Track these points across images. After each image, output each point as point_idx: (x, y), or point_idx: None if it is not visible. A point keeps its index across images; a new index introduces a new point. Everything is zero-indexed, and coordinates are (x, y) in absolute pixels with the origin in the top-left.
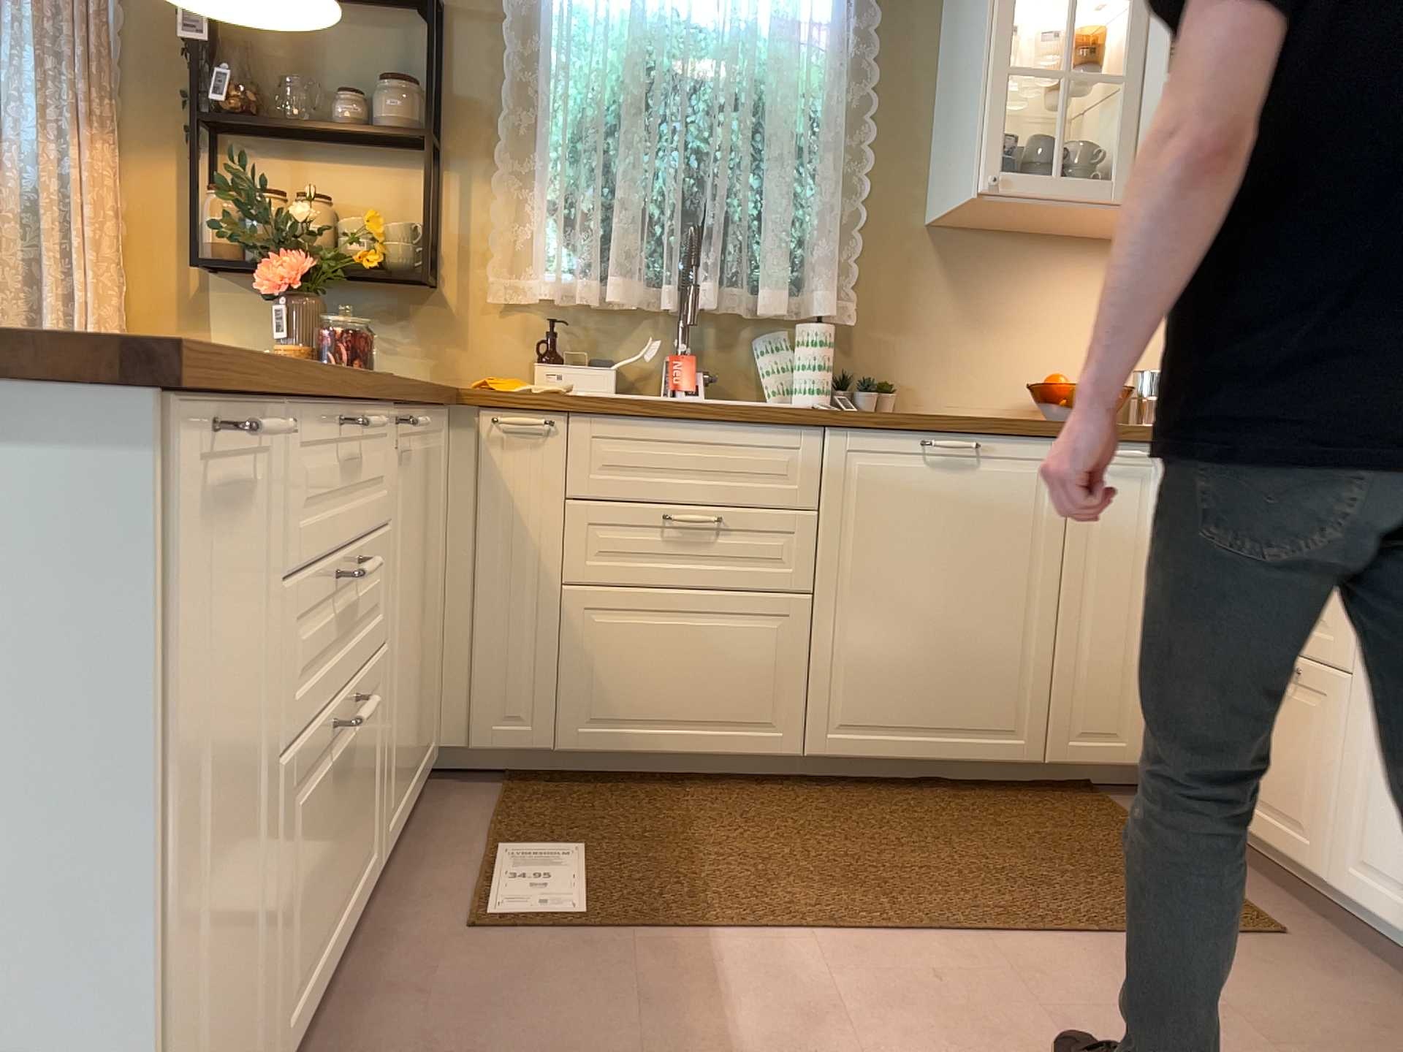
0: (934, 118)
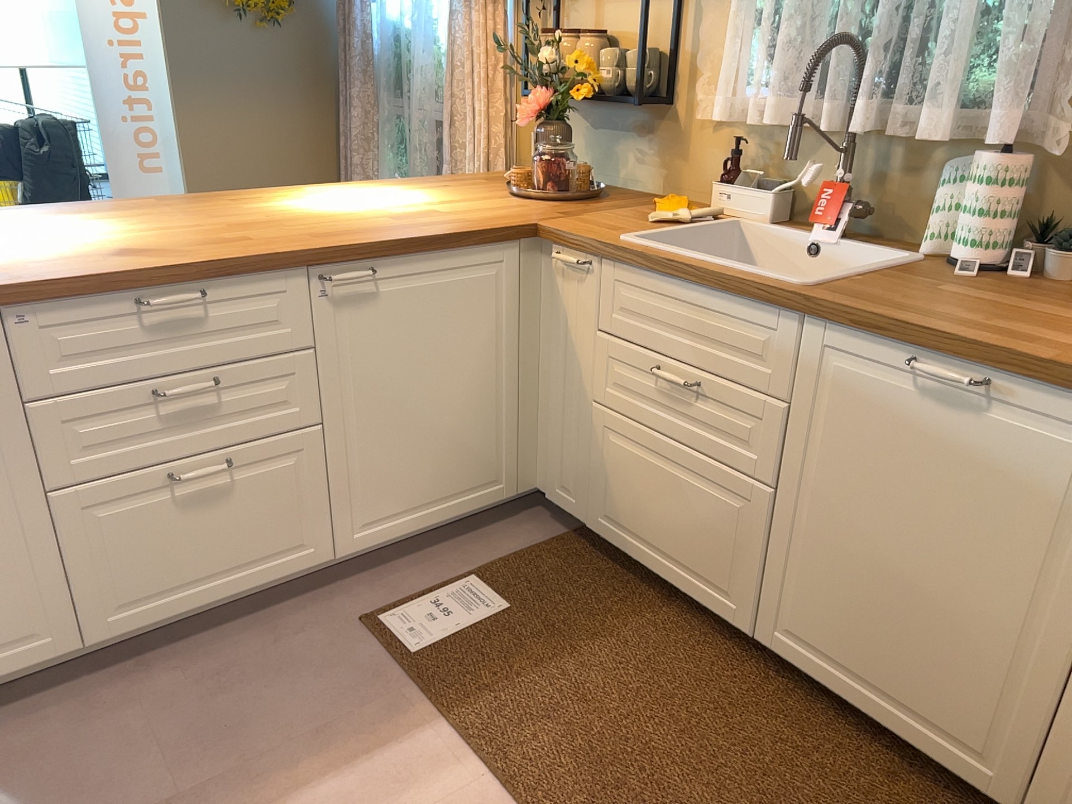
0: None
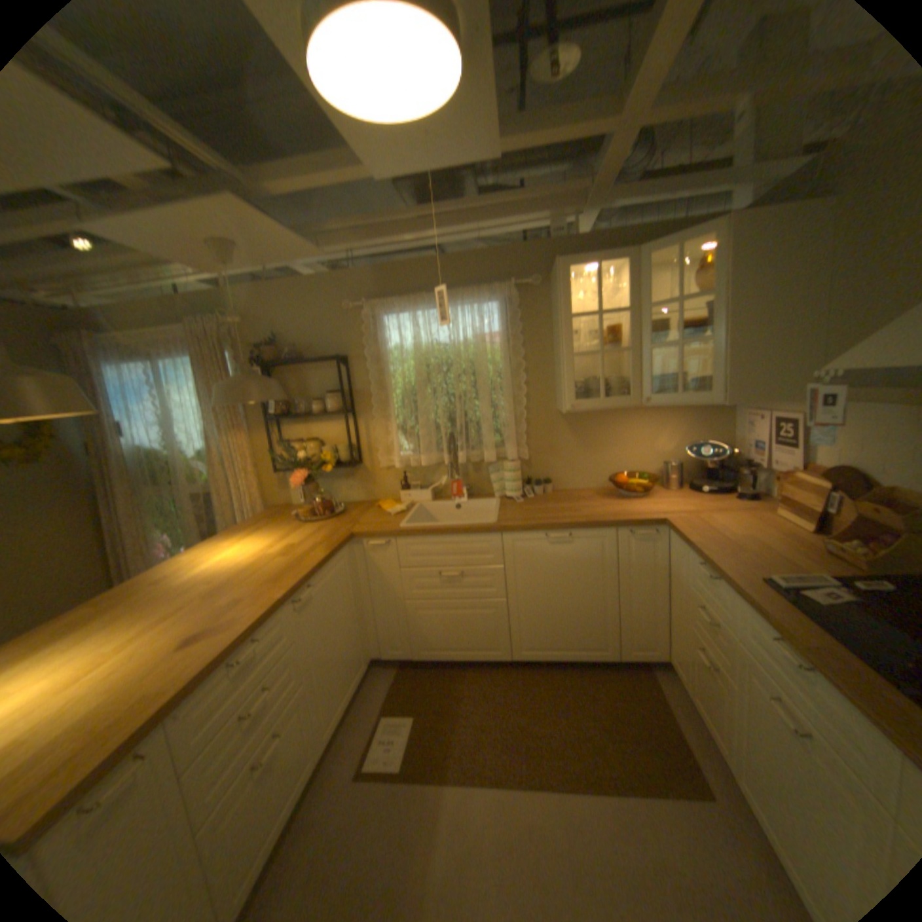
0: (553, 363)
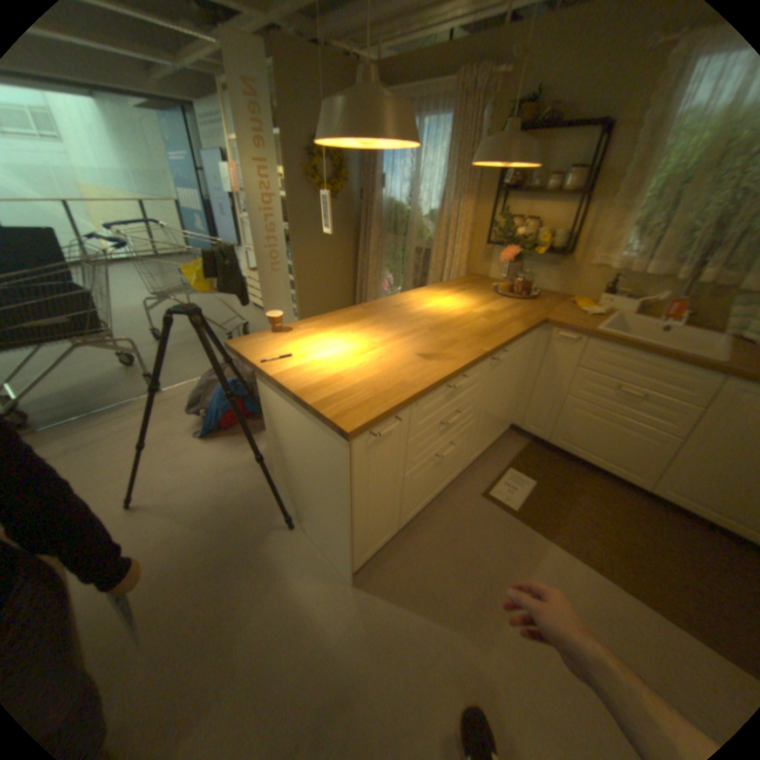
0: None
